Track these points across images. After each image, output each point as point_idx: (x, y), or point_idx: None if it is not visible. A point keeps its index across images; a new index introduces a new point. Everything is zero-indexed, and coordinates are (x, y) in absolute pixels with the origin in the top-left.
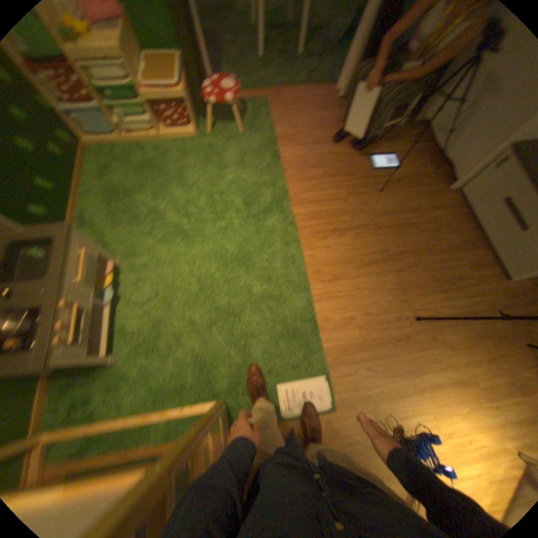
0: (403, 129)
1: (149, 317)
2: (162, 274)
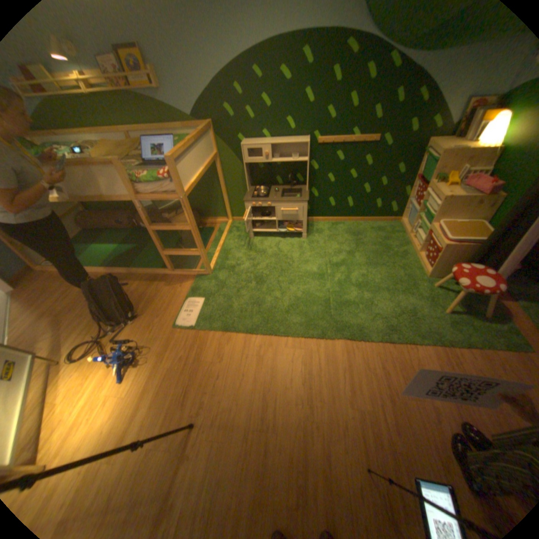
0: None
1: (268, 250)
2: (293, 255)
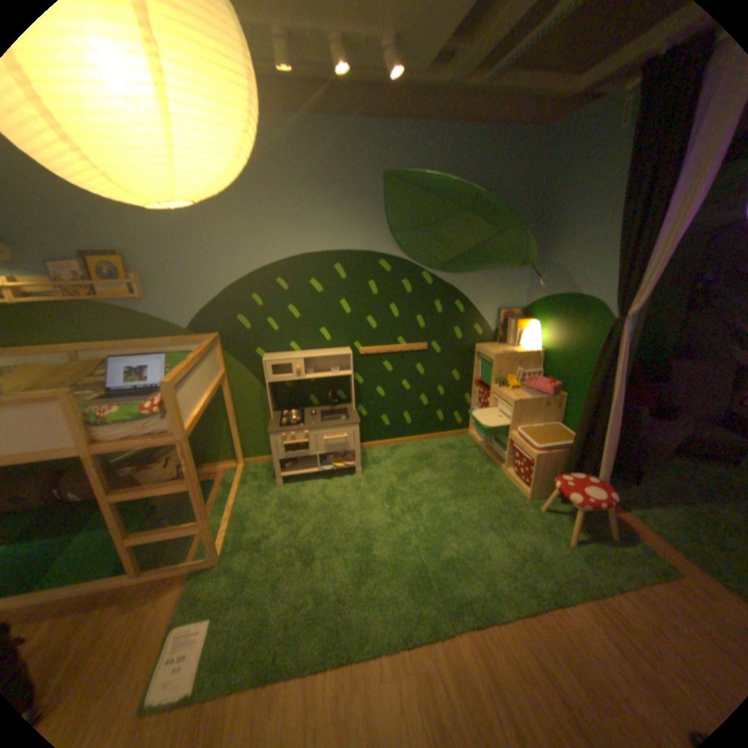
0: None
1: (311, 502)
2: (351, 503)
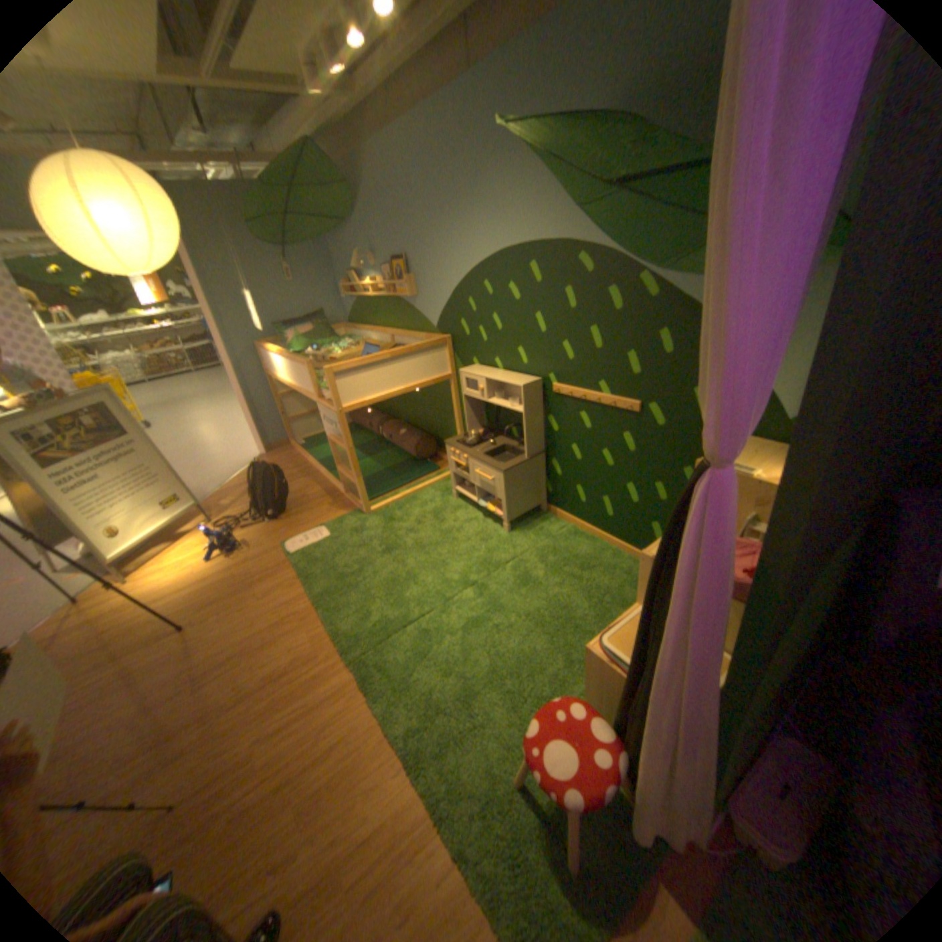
0: None
1: (450, 523)
2: (464, 545)
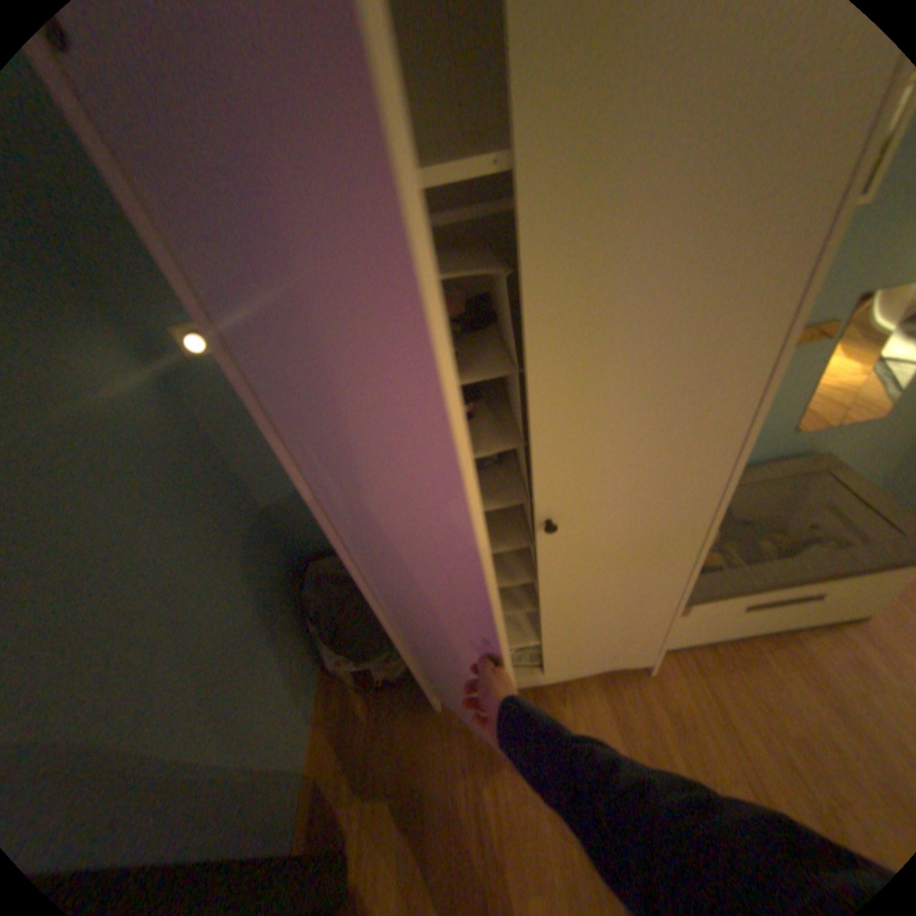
0: (459, 749)
1: None
2: None
